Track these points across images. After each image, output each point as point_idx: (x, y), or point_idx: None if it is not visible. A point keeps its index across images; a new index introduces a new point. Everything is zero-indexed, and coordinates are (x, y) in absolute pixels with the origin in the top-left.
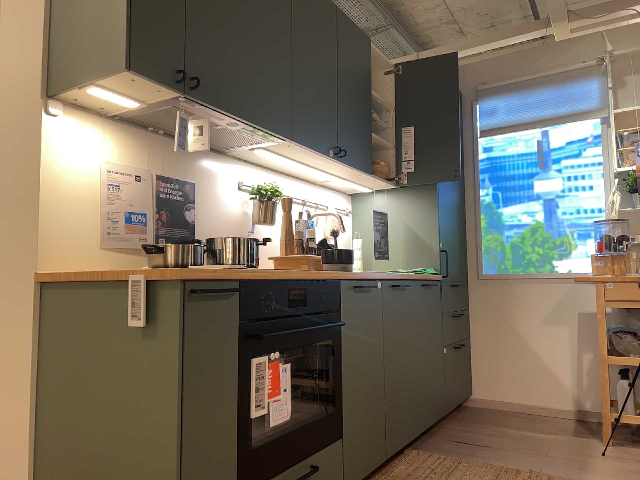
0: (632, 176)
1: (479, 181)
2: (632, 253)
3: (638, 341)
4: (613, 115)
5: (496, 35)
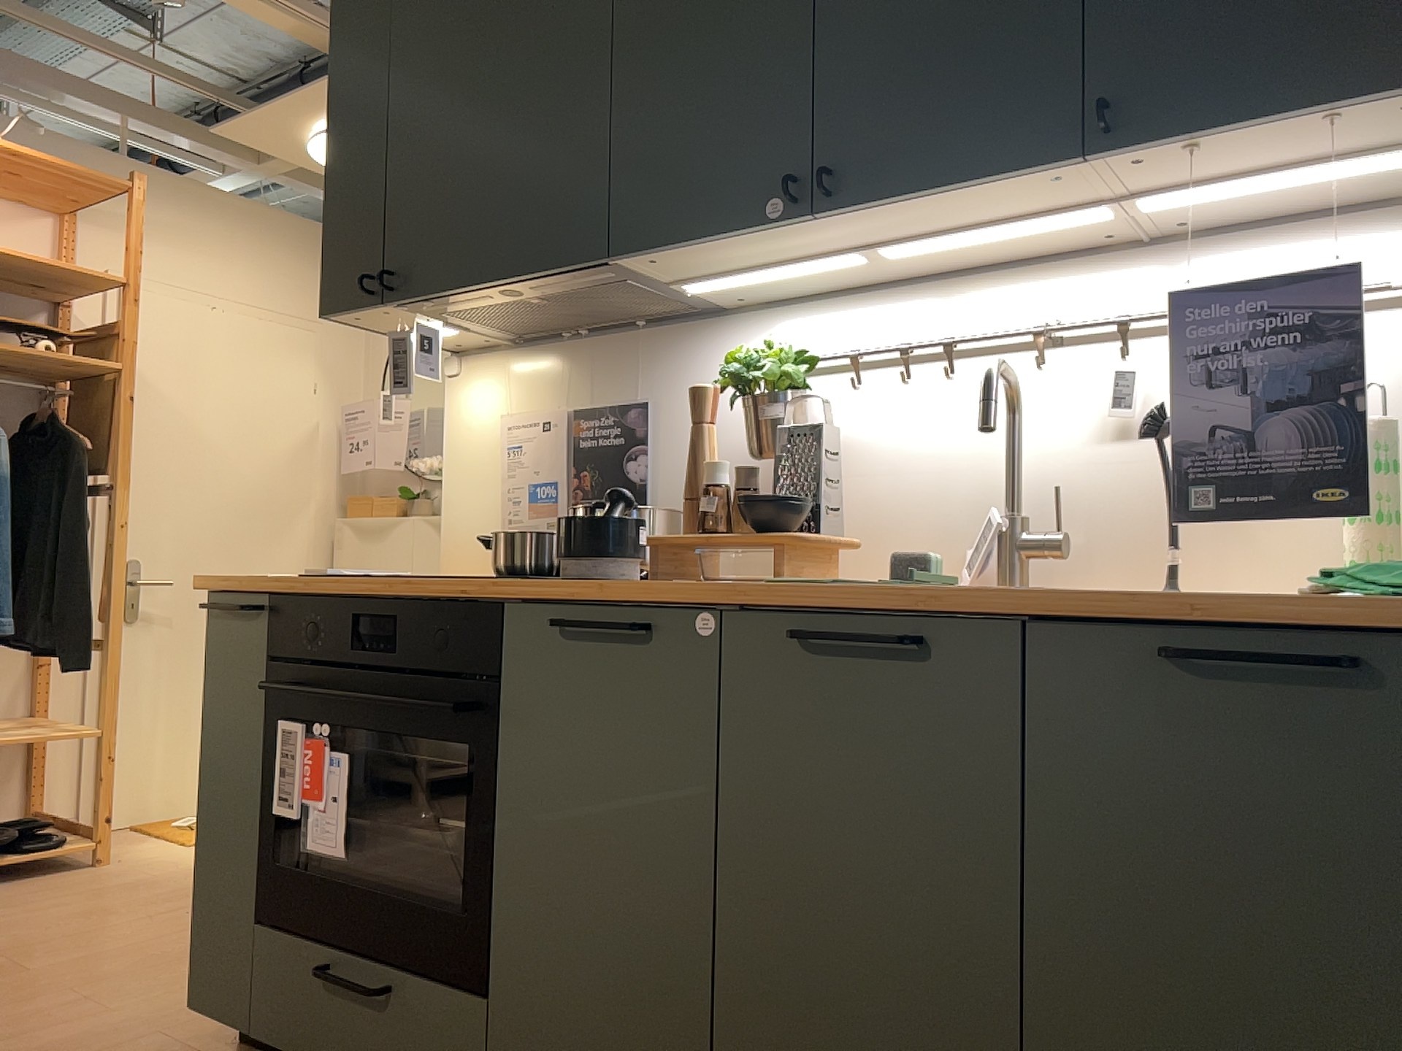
0: None
1: None
2: None
3: None
4: None
5: None
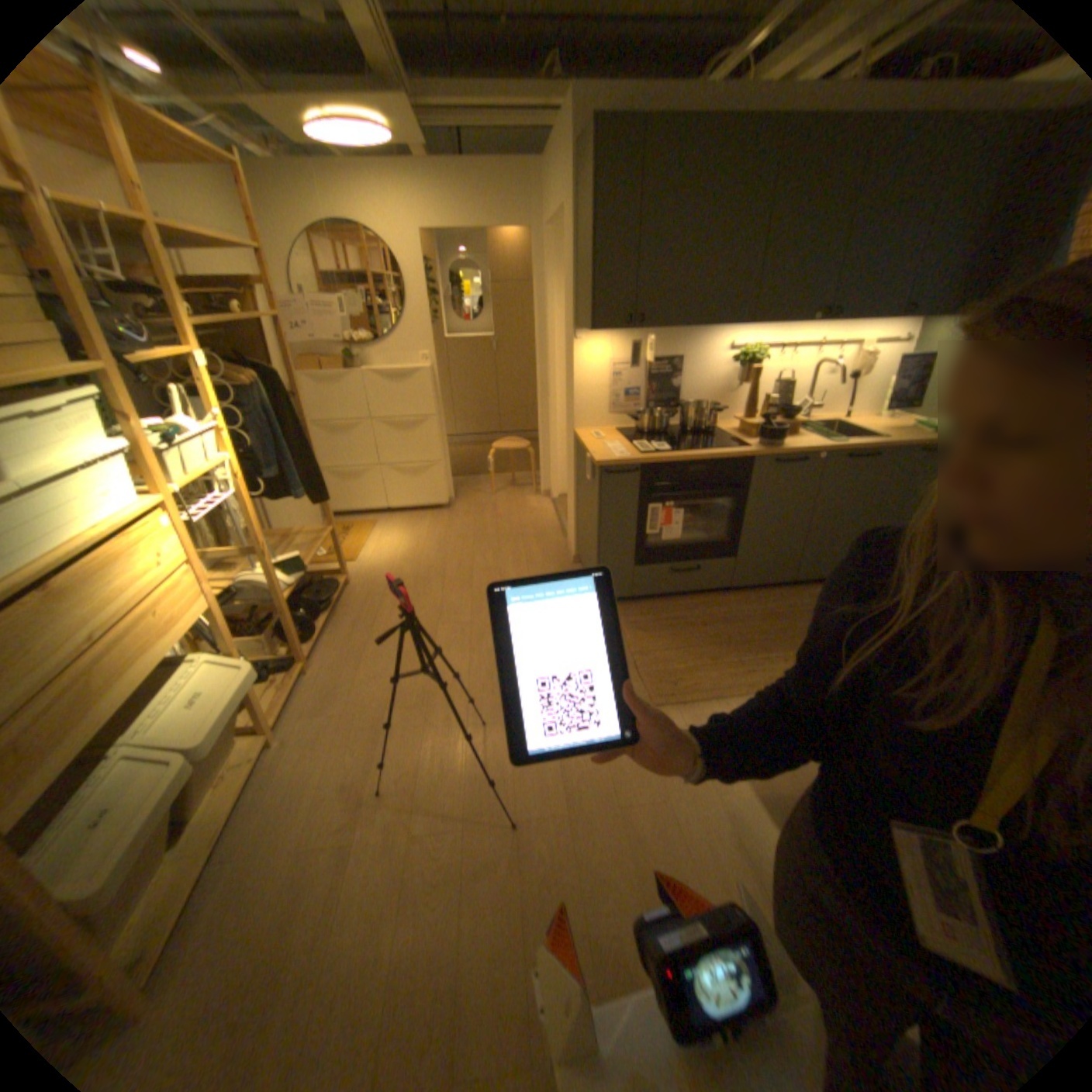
0: None
1: None
2: None
3: None
4: None
5: None
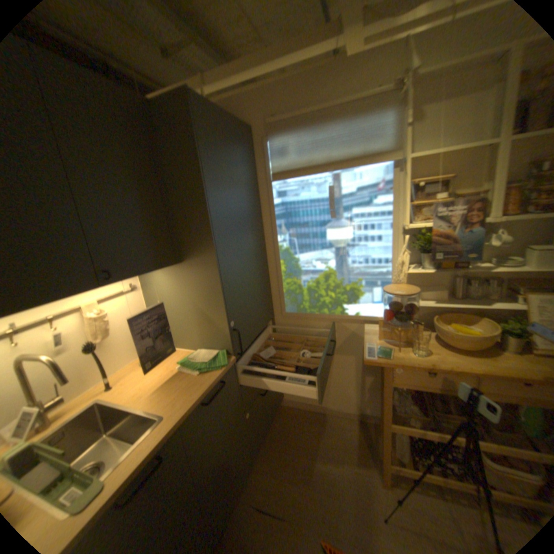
0: (425, 233)
1: (277, 227)
2: (421, 324)
3: (419, 406)
4: (412, 158)
5: (283, 44)
